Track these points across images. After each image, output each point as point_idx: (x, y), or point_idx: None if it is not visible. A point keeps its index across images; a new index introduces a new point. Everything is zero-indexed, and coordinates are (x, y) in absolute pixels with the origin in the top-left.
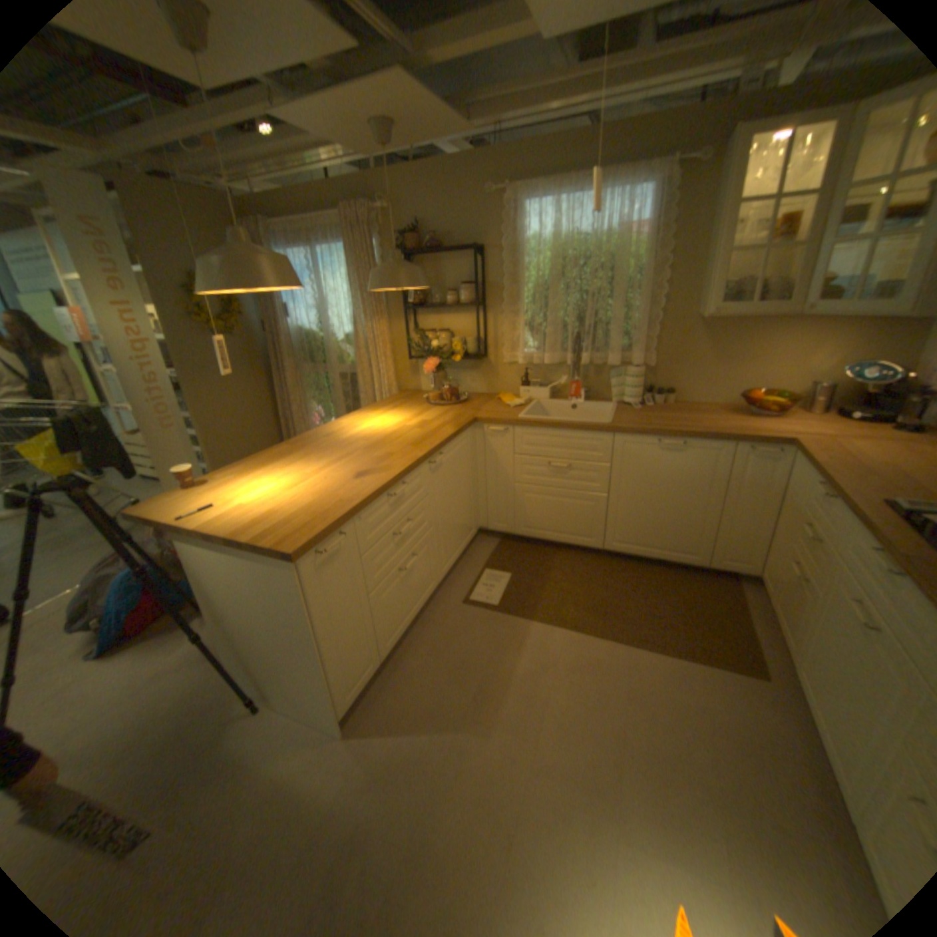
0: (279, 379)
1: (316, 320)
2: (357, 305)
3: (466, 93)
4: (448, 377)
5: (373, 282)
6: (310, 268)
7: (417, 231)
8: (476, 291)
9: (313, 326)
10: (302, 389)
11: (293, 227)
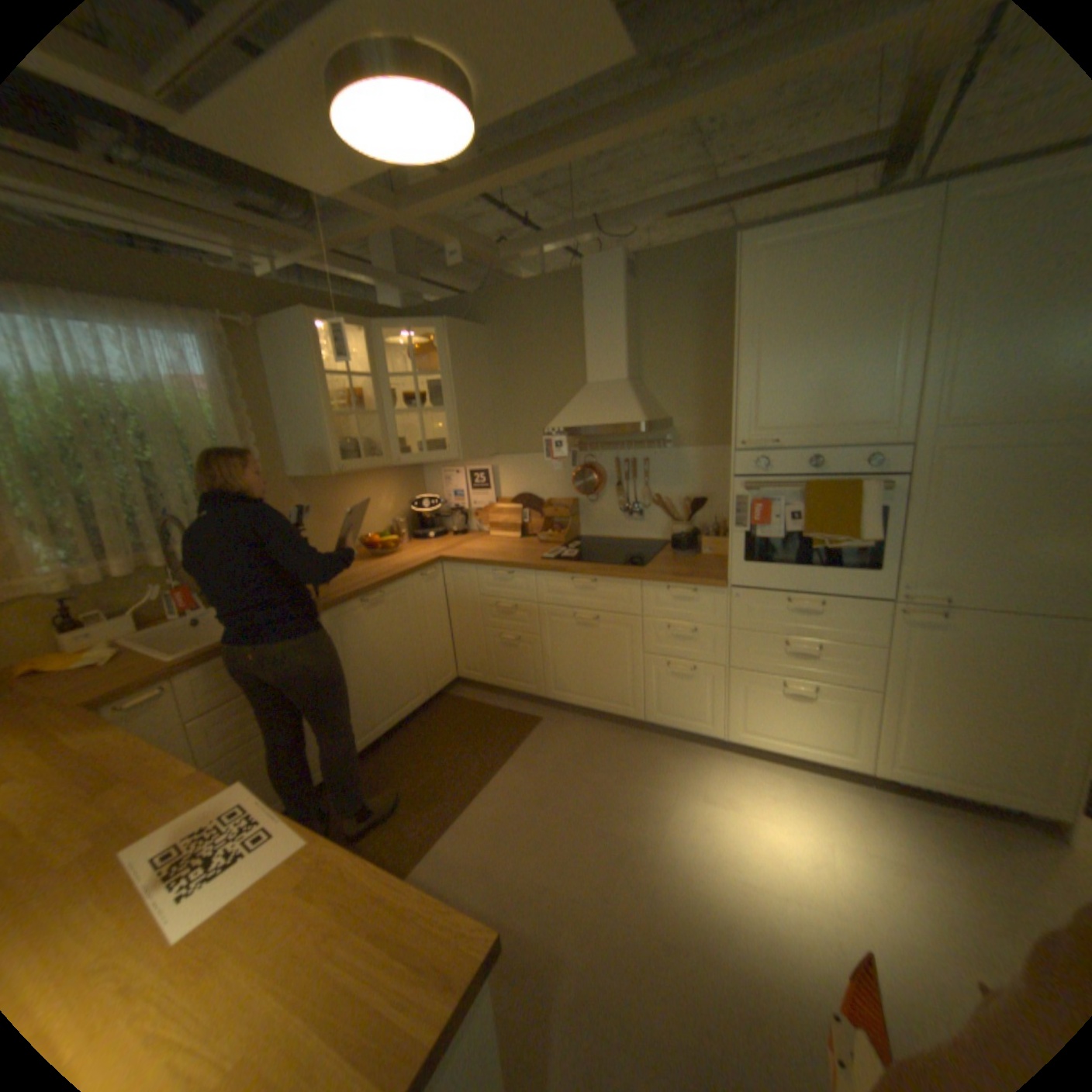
0: None
1: None
2: None
3: None
4: None
5: None
6: None
7: None
8: None
9: None
10: None
11: None
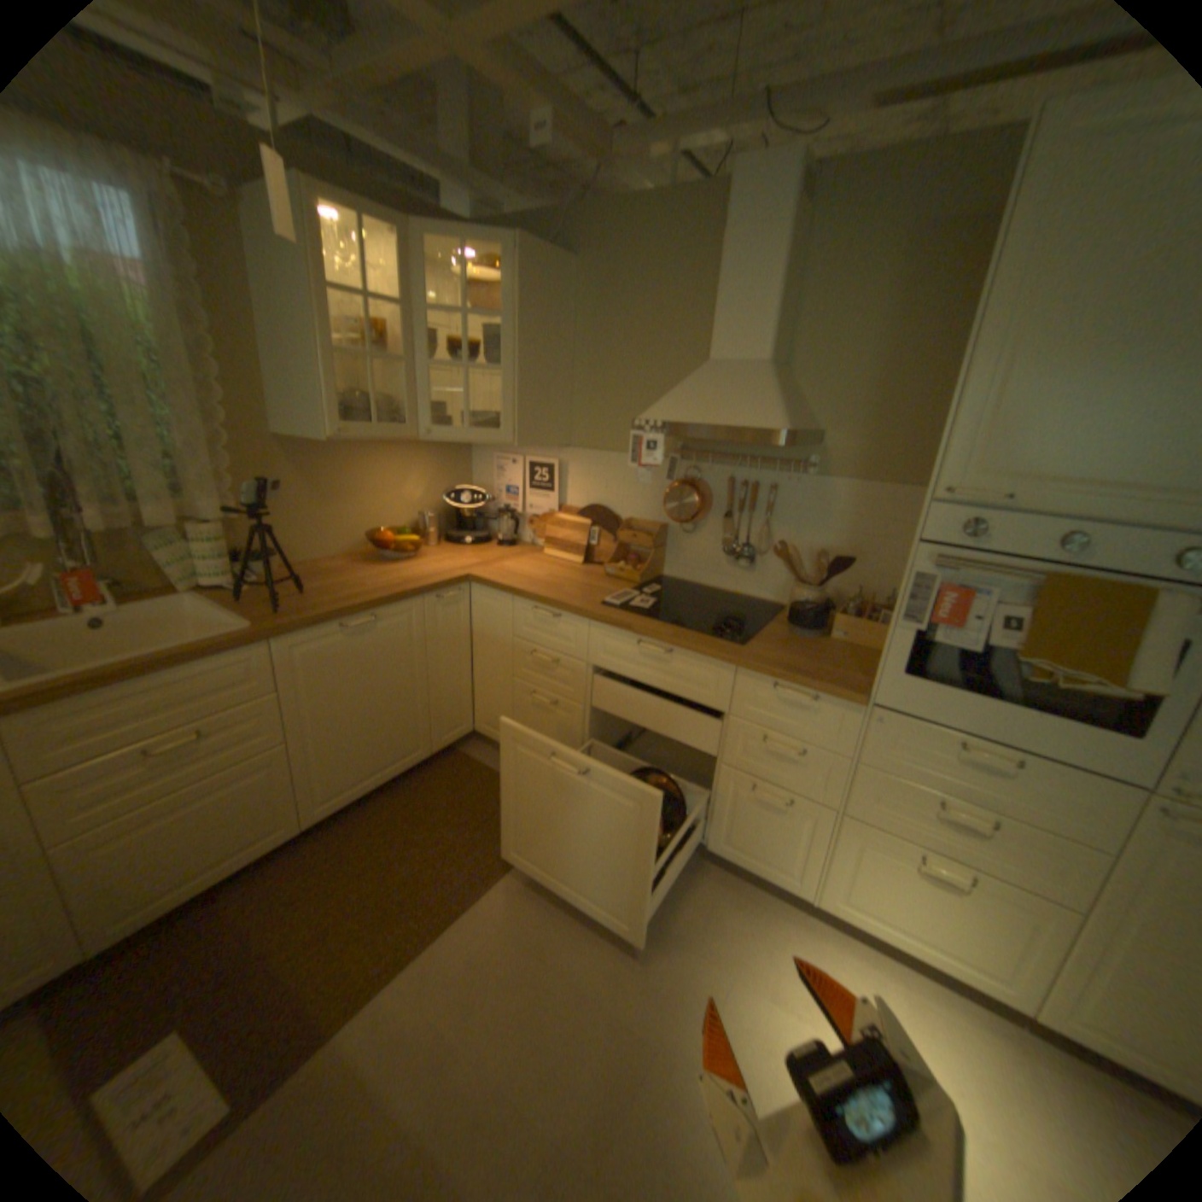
0: None
1: None
2: None
3: None
4: None
5: None
6: None
7: None
8: None
9: None
10: None
11: None
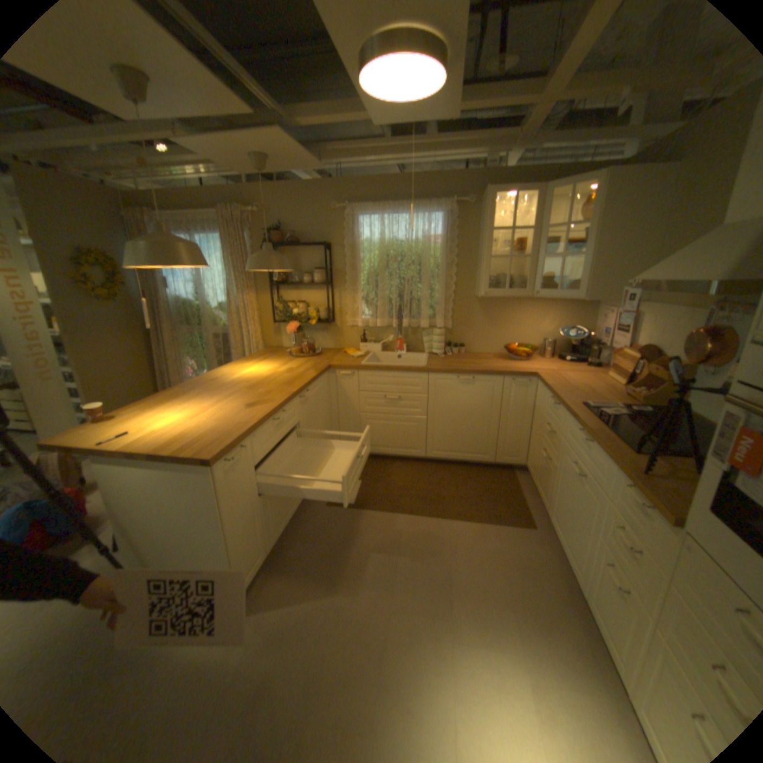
0: (156, 338)
1: (193, 291)
2: (230, 281)
3: (318, 145)
4: (306, 336)
5: (249, 265)
6: None
7: (280, 230)
8: (326, 275)
9: (189, 296)
10: (177, 347)
11: (175, 219)
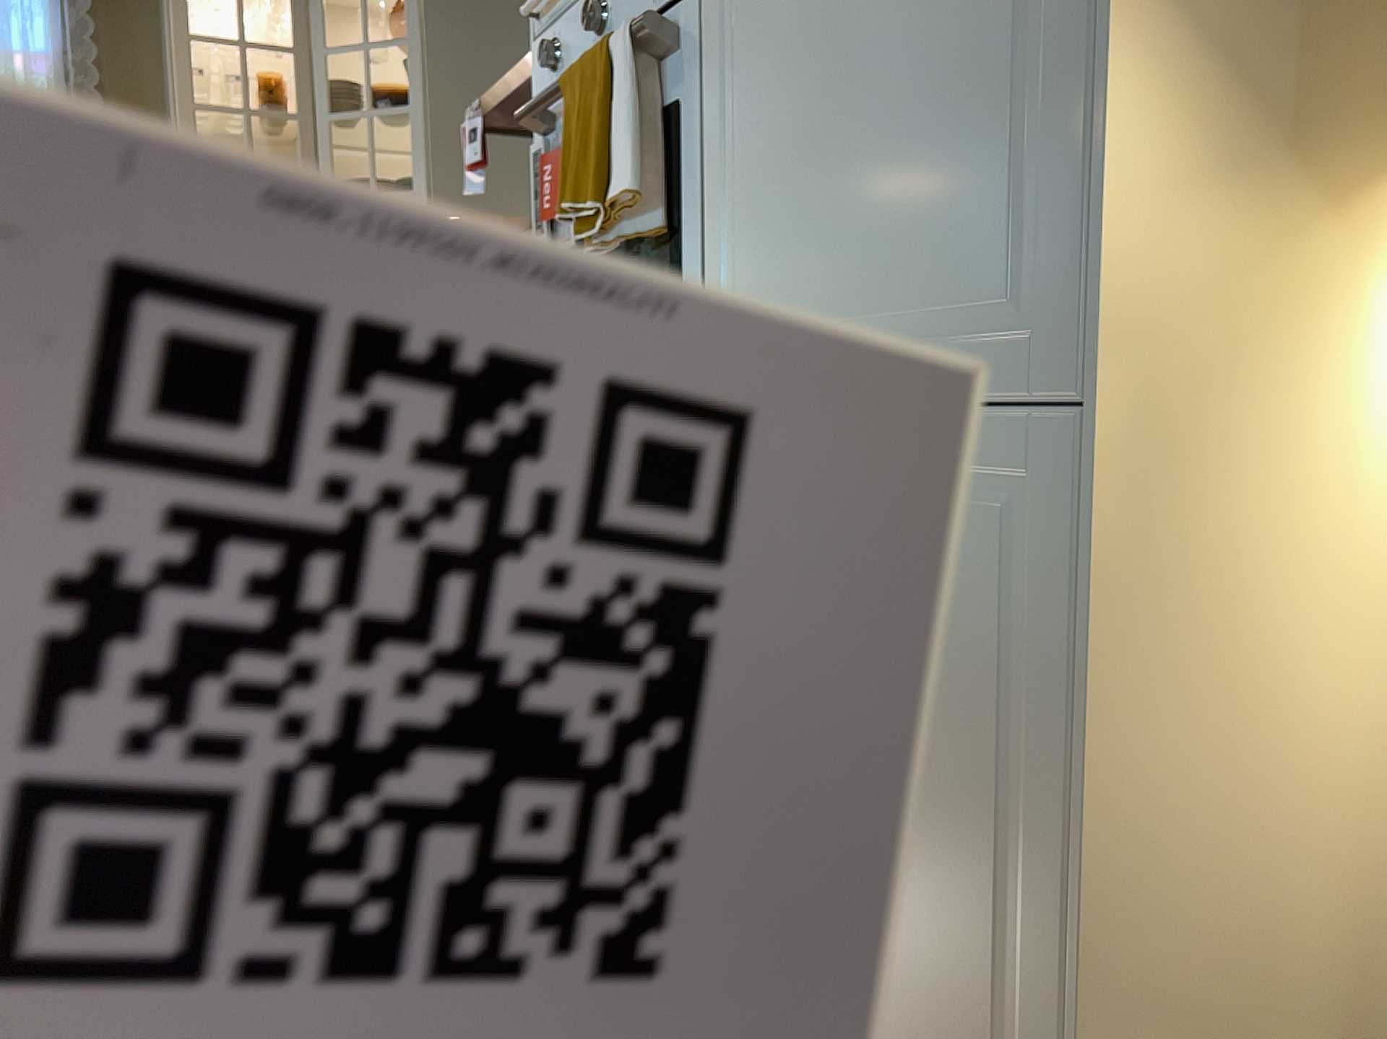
0: None
1: None
2: None
3: None
4: None
5: None
6: None
7: None
8: None
9: None
10: None
11: None
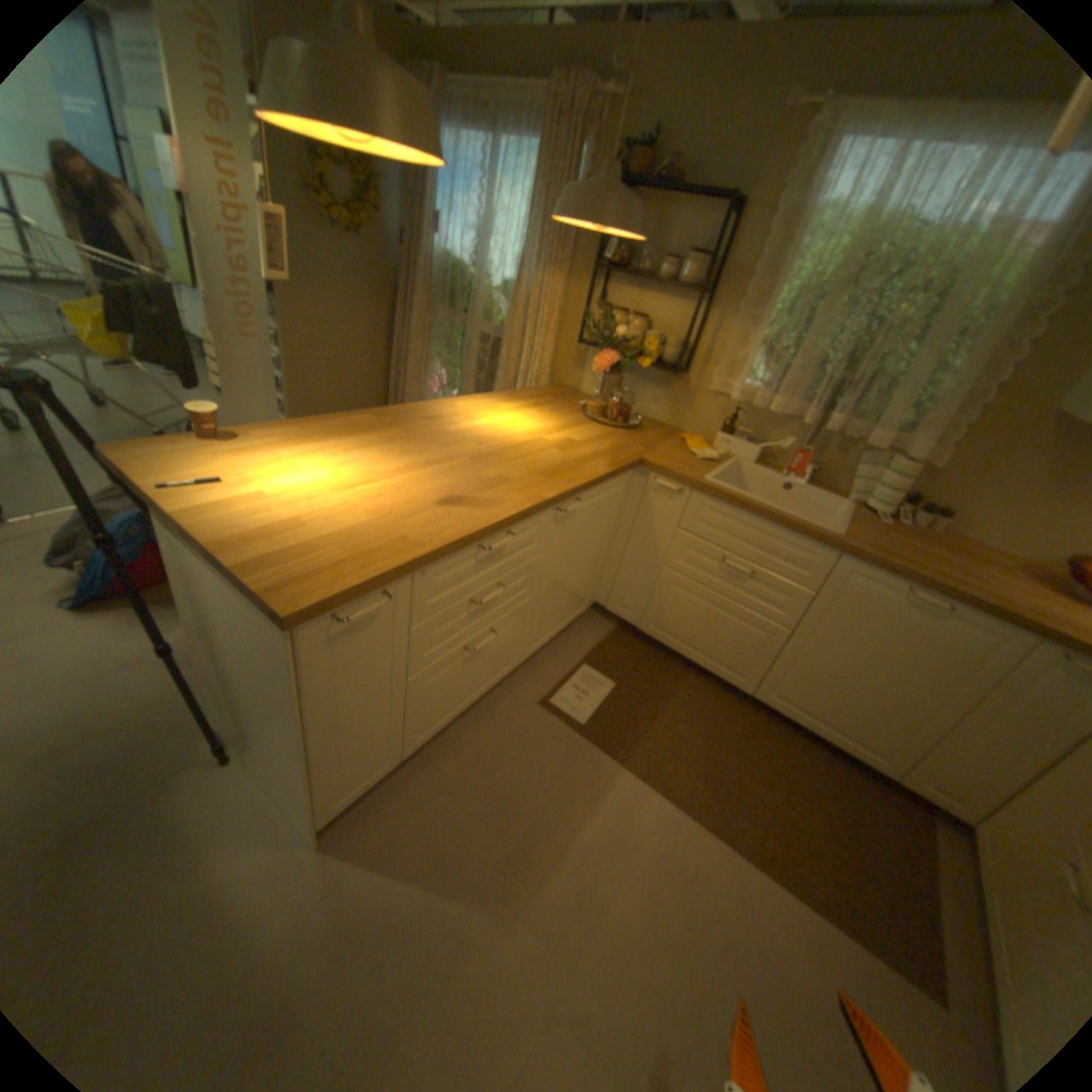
0: (402, 318)
1: (471, 249)
2: (531, 241)
3: None
4: (622, 386)
5: (563, 207)
6: (484, 167)
7: (653, 148)
8: (710, 268)
9: (464, 257)
10: (427, 340)
11: (478, 96)
